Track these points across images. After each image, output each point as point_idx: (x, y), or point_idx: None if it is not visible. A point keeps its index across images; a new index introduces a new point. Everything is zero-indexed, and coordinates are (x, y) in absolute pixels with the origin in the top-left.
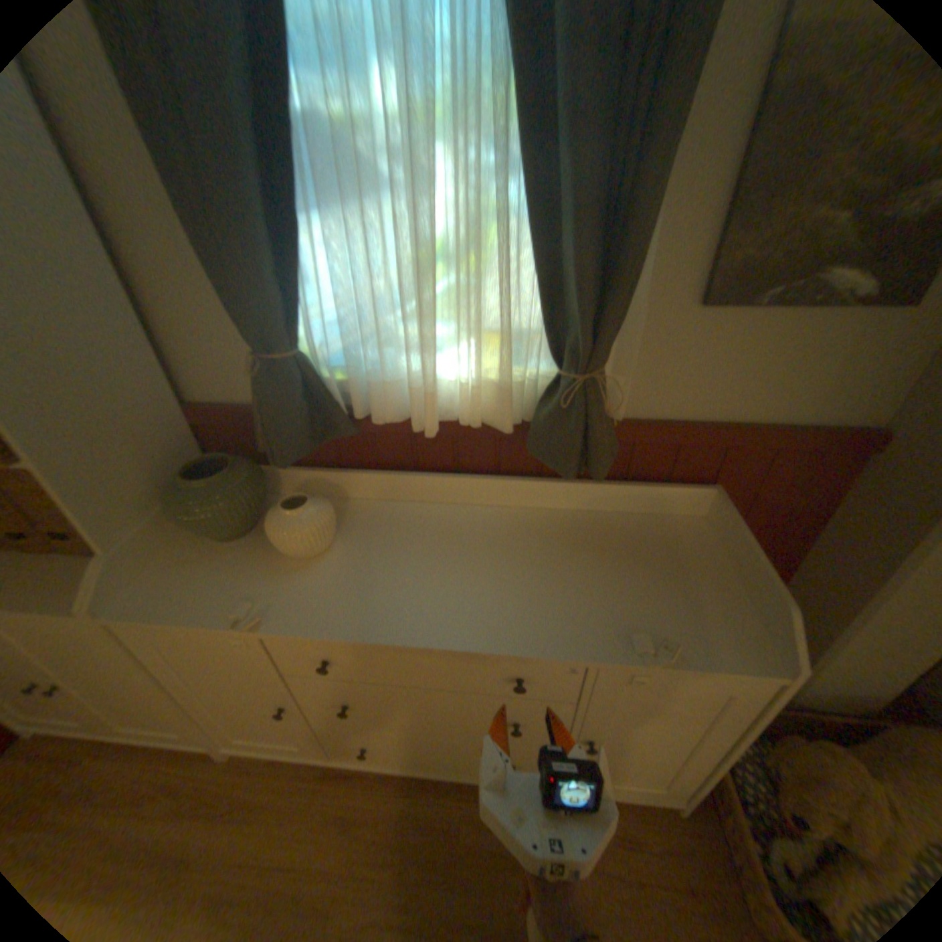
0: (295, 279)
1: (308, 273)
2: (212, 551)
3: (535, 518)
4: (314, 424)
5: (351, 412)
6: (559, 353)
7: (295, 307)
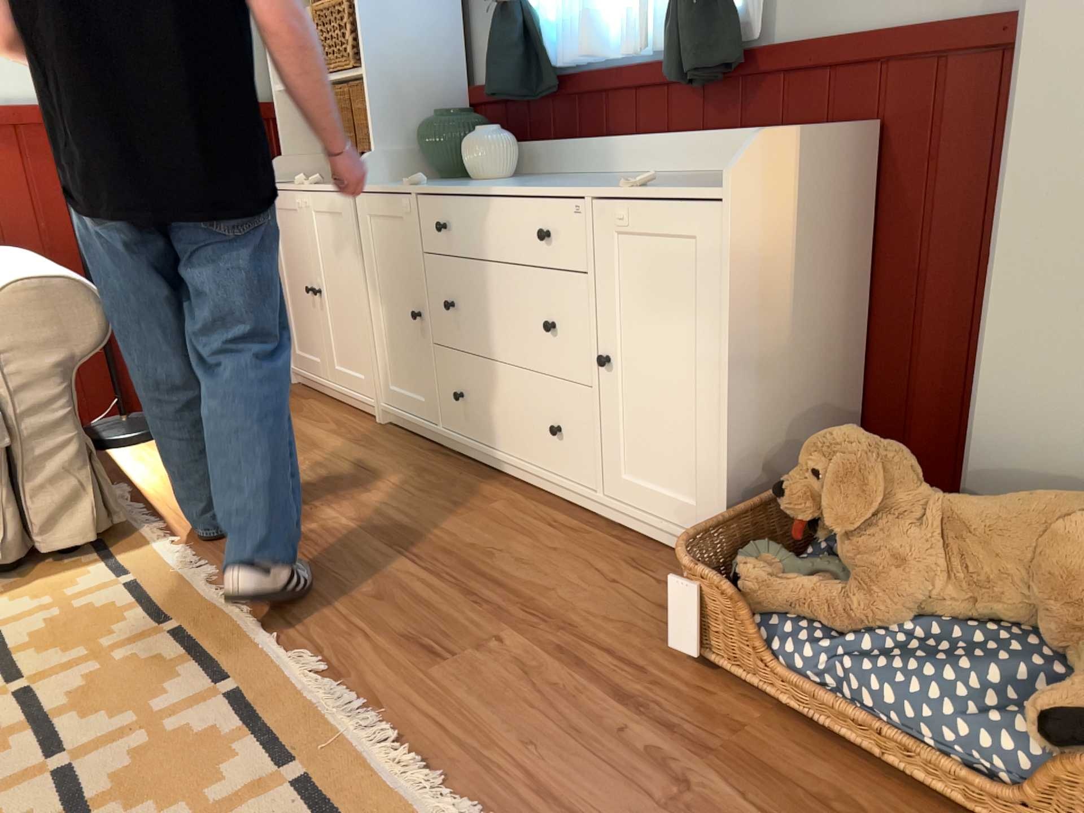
0: None
1: None
2: (430, 182)
3: (673, 175)
4: (518, 70)
5: (550, 66)
6: None
7: None
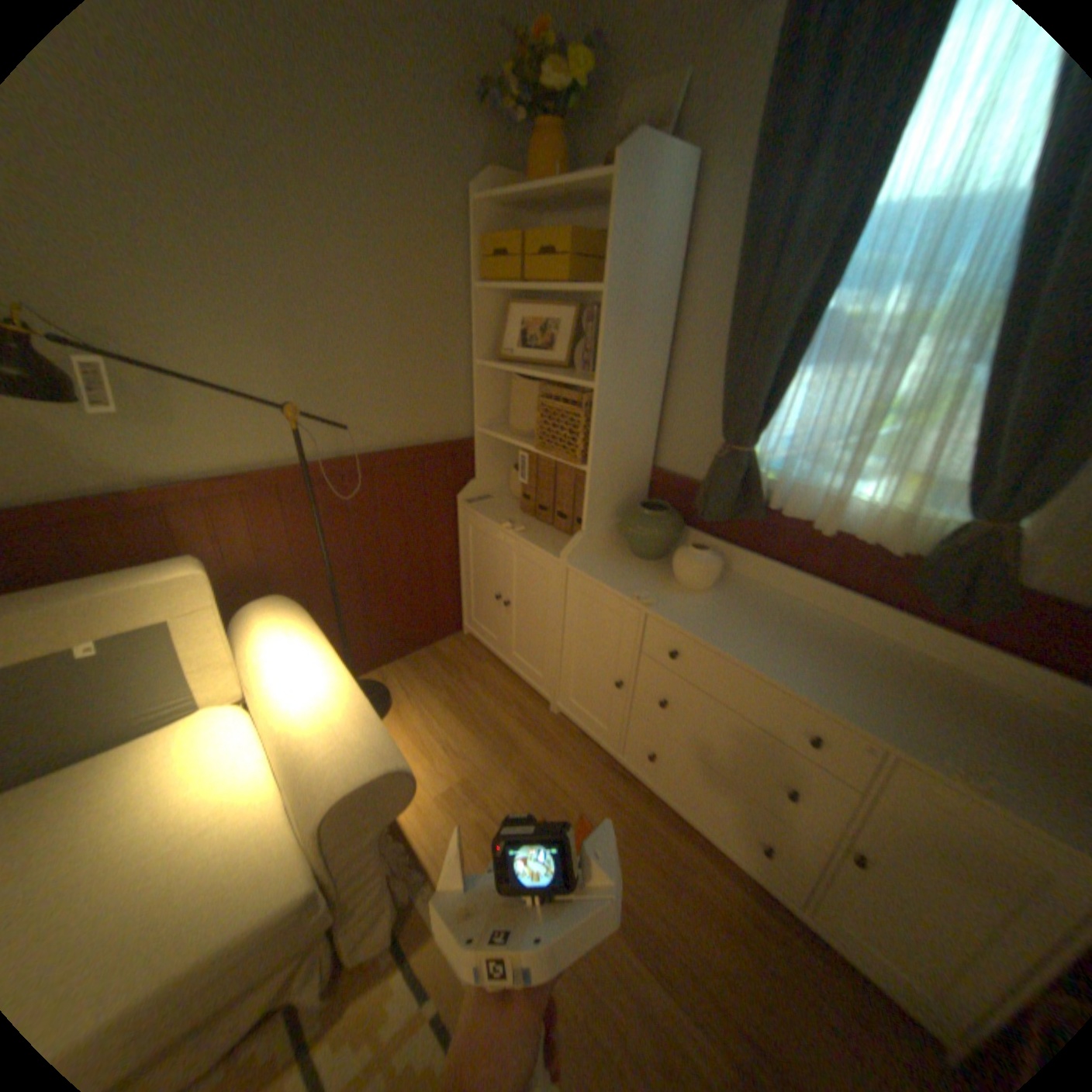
0: (775, 404)
1: (784, 402)
2: (630, 560)
3: (895, 650)
4: (738, 501)
5: (767, 502)
6: (978, 504)
7: (766, 421)
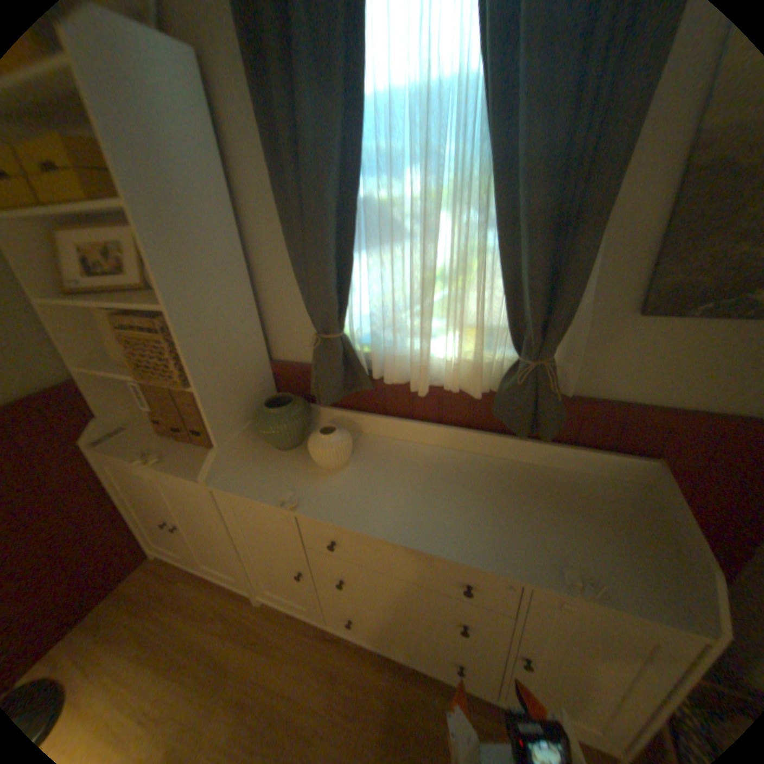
0: (346, 290)
1: (354, 286)
2: (273, 455)
3: (497, 465)
4: (346, 380)
5: (370, 373)
6: (520, 344)
7: (344, 307)
